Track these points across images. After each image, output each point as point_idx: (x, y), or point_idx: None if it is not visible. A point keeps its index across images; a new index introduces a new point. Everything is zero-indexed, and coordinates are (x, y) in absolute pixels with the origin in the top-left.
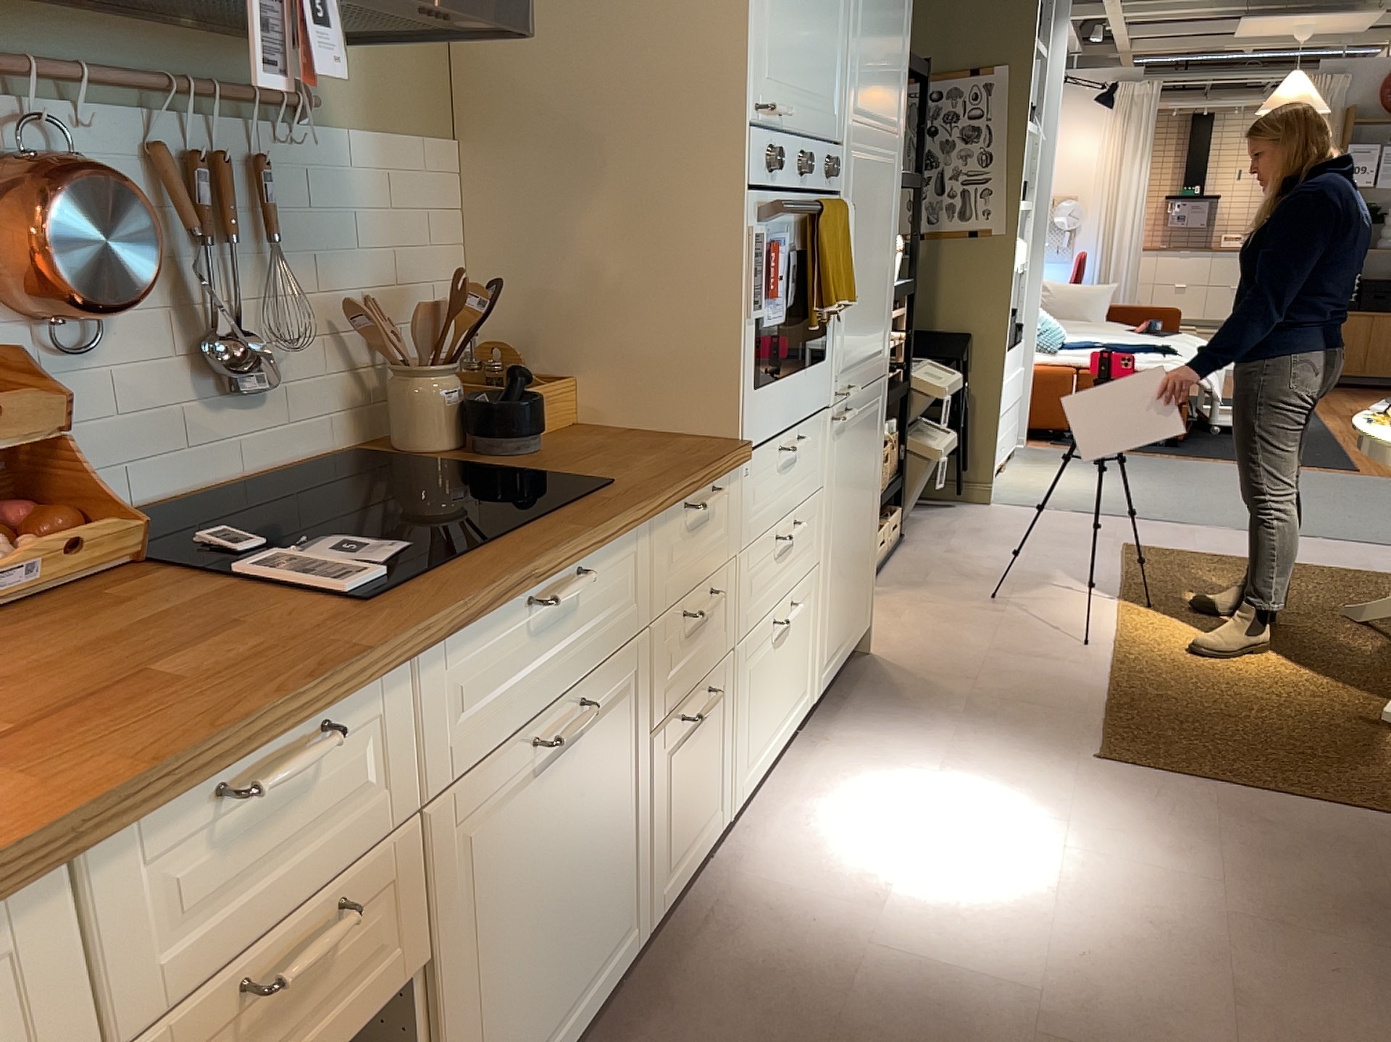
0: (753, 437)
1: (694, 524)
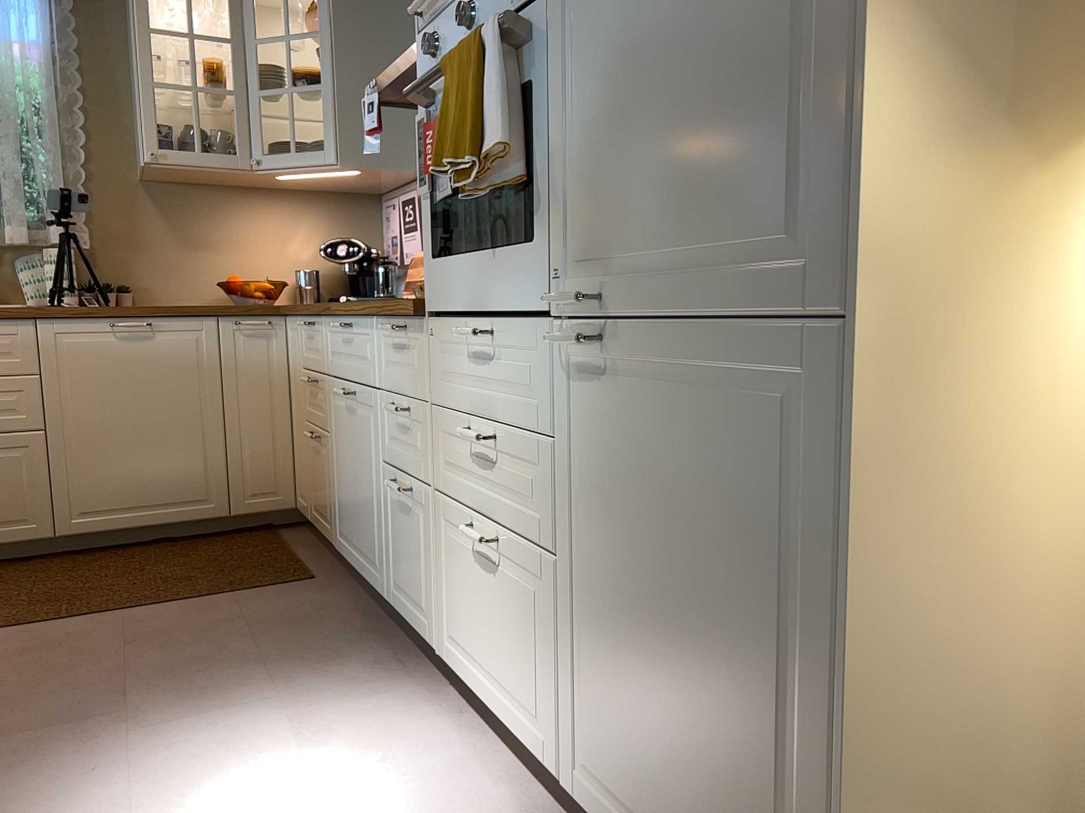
0: (434, 302)
1: (394, 345)
